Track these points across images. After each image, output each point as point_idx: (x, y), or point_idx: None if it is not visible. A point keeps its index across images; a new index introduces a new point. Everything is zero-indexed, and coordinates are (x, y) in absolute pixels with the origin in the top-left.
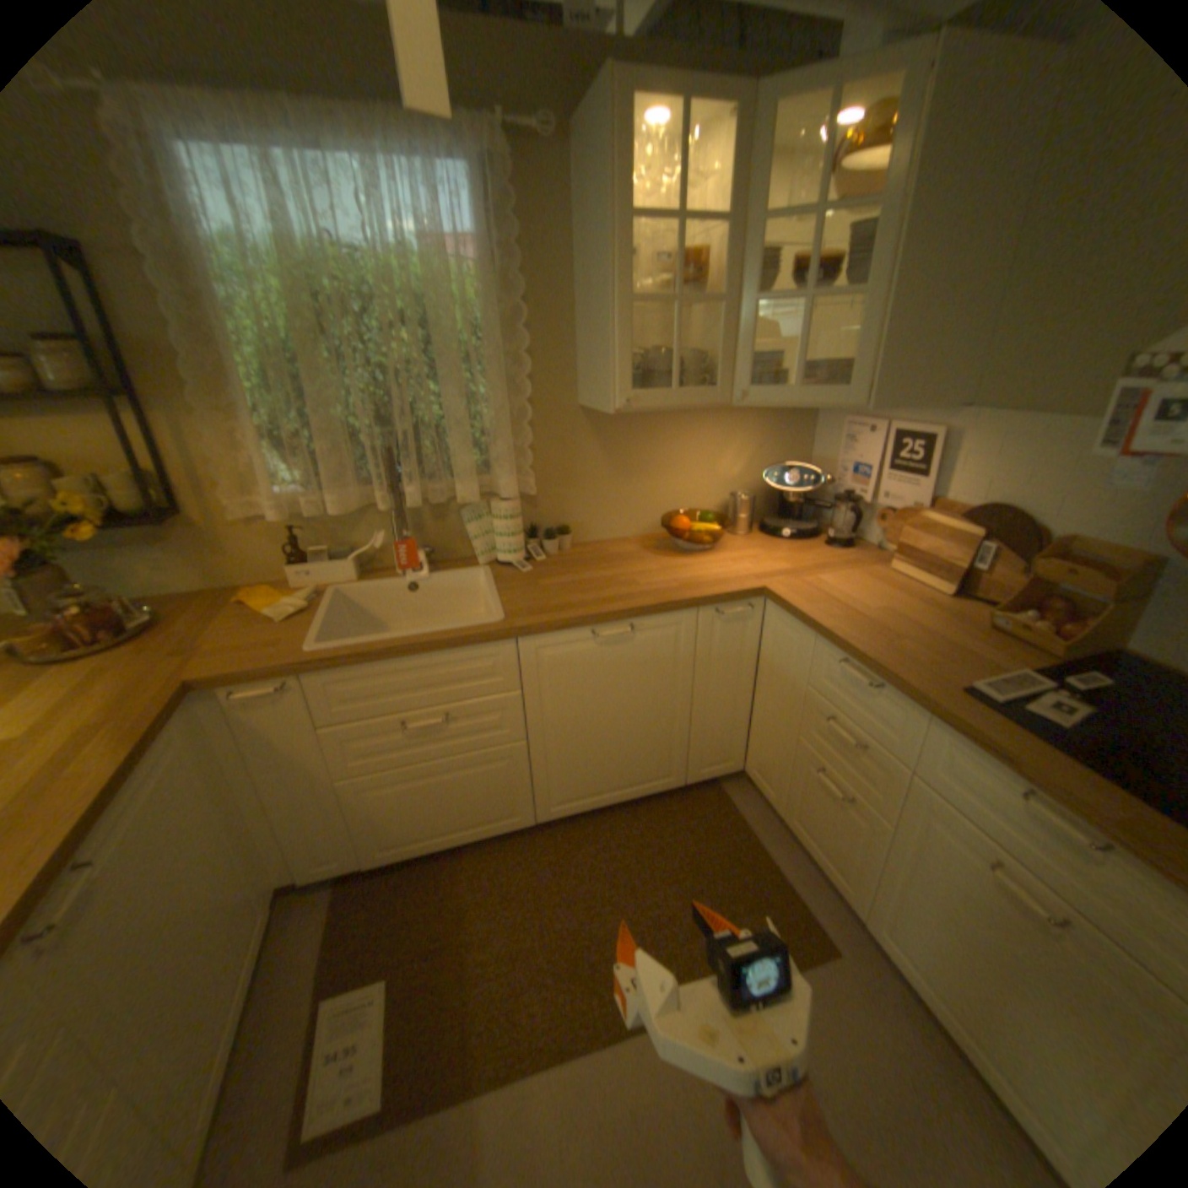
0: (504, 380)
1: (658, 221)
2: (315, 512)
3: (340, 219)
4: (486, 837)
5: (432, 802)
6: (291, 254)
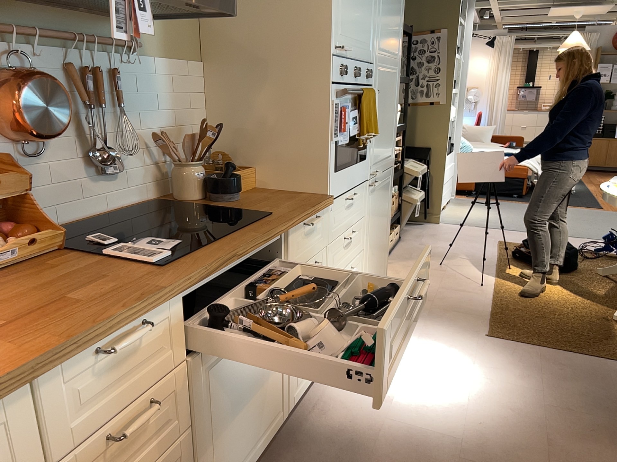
0: None
1: None
2: None
3: None
4: None
5: None
6: None
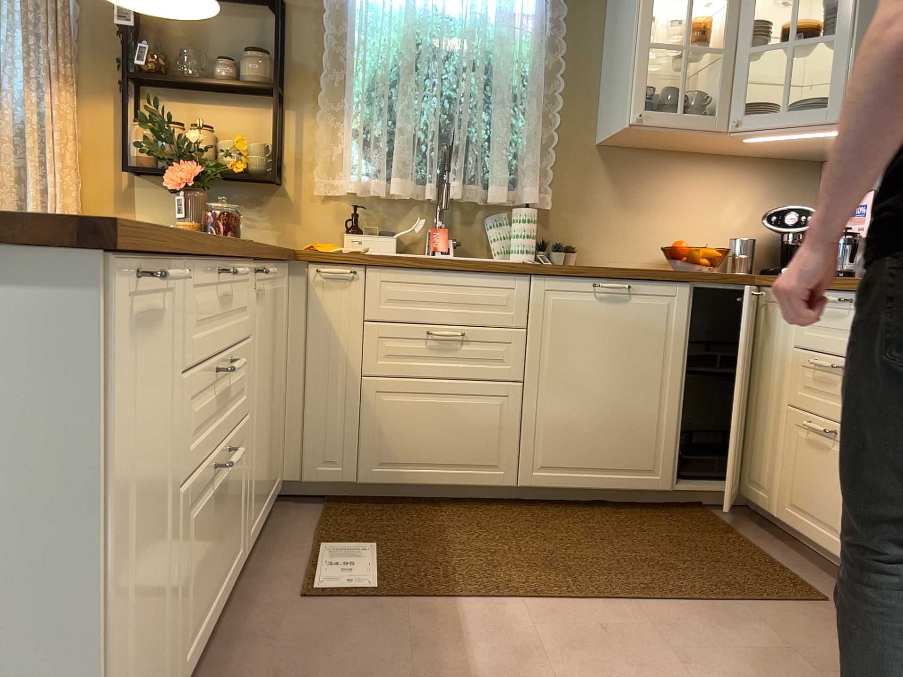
0: (539, 117)
1: (673, 11)
2: (380, 193)
3: (447, 1)
4: (470, 486)
5: (432, 425)
6: (413, 17)
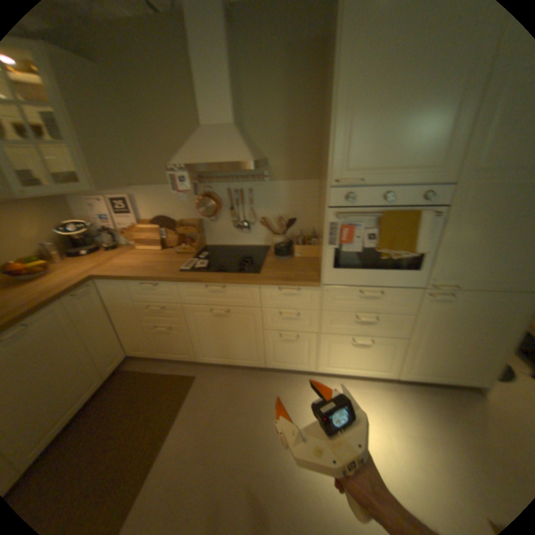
0: None
1: None
2: None
3: None
4: None
5: None
6: None
